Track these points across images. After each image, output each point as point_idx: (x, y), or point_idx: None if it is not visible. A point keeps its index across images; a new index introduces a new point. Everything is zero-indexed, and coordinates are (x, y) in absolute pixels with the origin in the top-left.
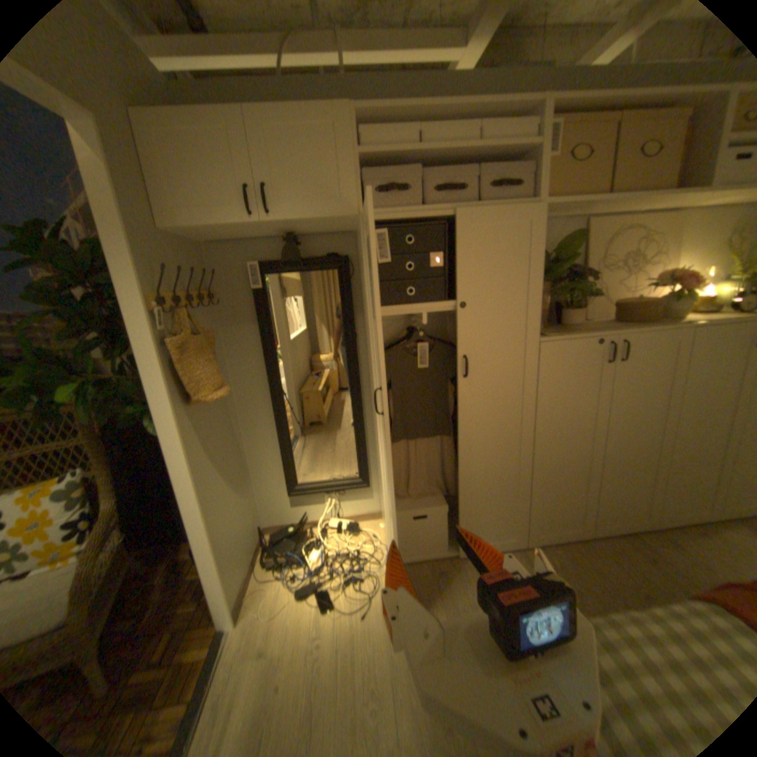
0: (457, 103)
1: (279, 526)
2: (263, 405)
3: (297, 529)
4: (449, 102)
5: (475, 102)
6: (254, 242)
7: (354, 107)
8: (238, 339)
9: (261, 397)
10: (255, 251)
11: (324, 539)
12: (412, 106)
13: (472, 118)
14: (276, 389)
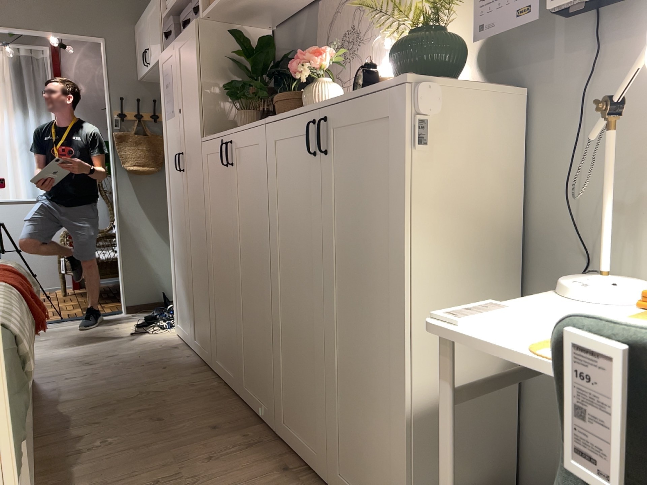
0: None
1: None
2: None
3: None
4: None
5: None
6: None
7: None
8: None
9: None
10: None
11: None
12: None
13: None
14: None
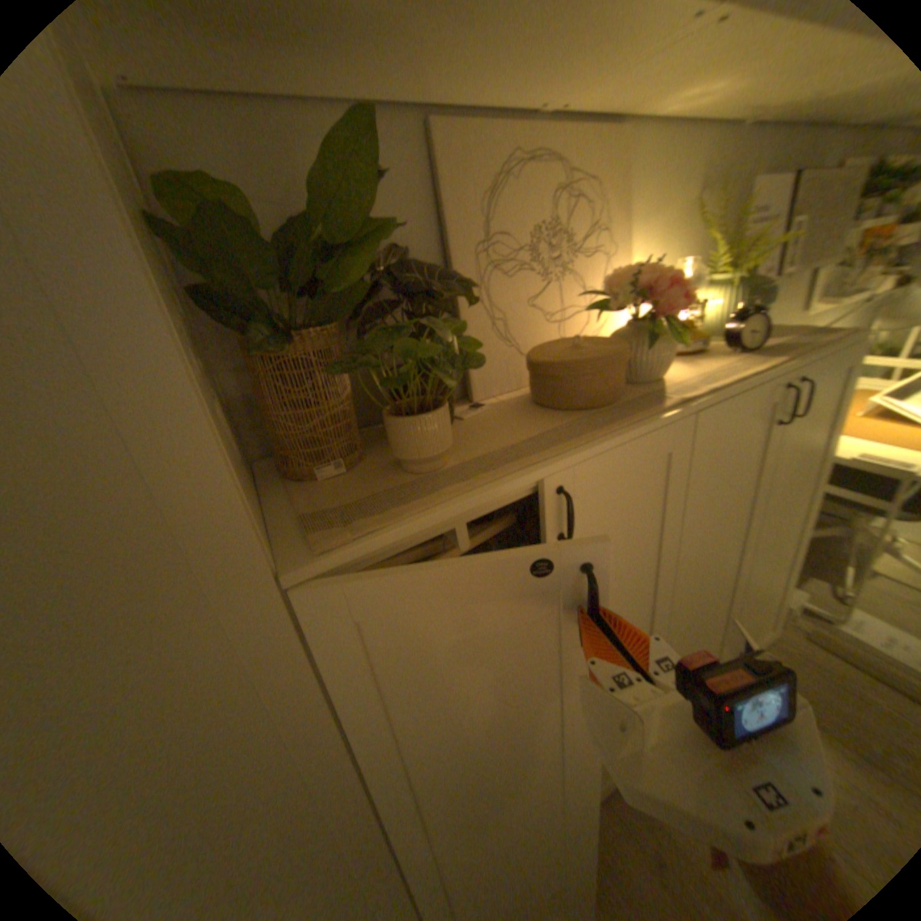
0: None
1: None
2: None
3: None
4: None
5: None
6: None
7: None
8: None
9: None
10: None
11: None
12: None
13: None
14: None
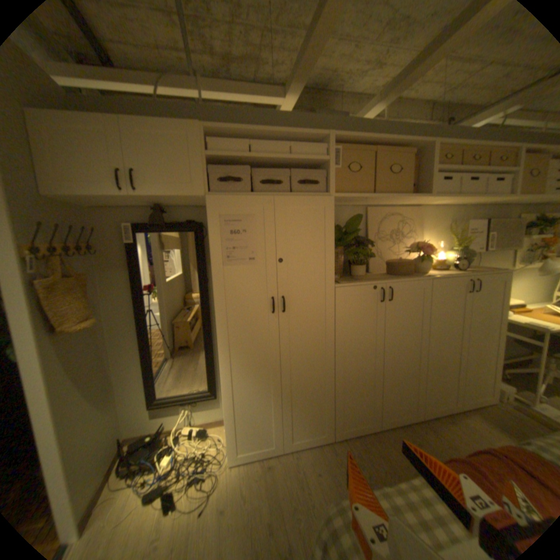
0: (274, 130)
1: (139, 437)
2: (129, 333)
3: (153, 439)
4: (268, 129)
5: (286, 131)
6: (129, 209)
7: (203, 125)
8: (111, 281)
9: (129, 327)
10: (130, 216)
11: (176, 446)
12: (244, 129)
13: (286, 140)
14: (141, 321)
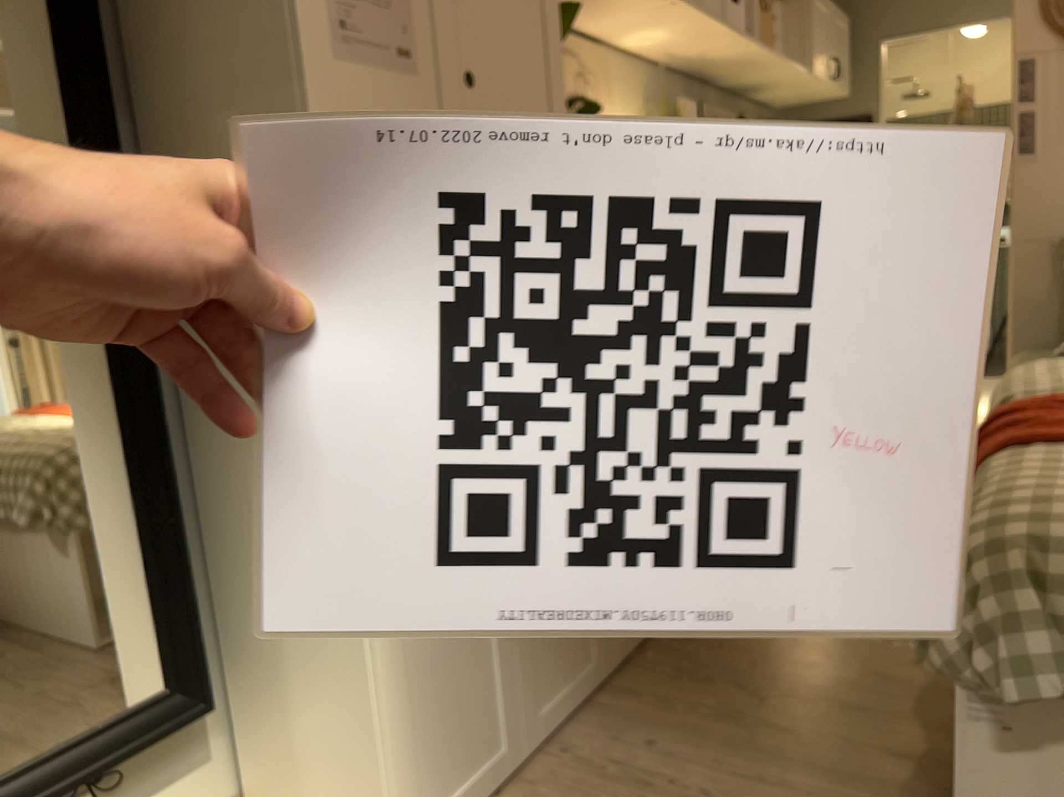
0: None
1: None
2: None
3: None
4: None
5: None
6: None
7: None
8: None
9: None
10: None
11: None
12: None
13: None
14: None
